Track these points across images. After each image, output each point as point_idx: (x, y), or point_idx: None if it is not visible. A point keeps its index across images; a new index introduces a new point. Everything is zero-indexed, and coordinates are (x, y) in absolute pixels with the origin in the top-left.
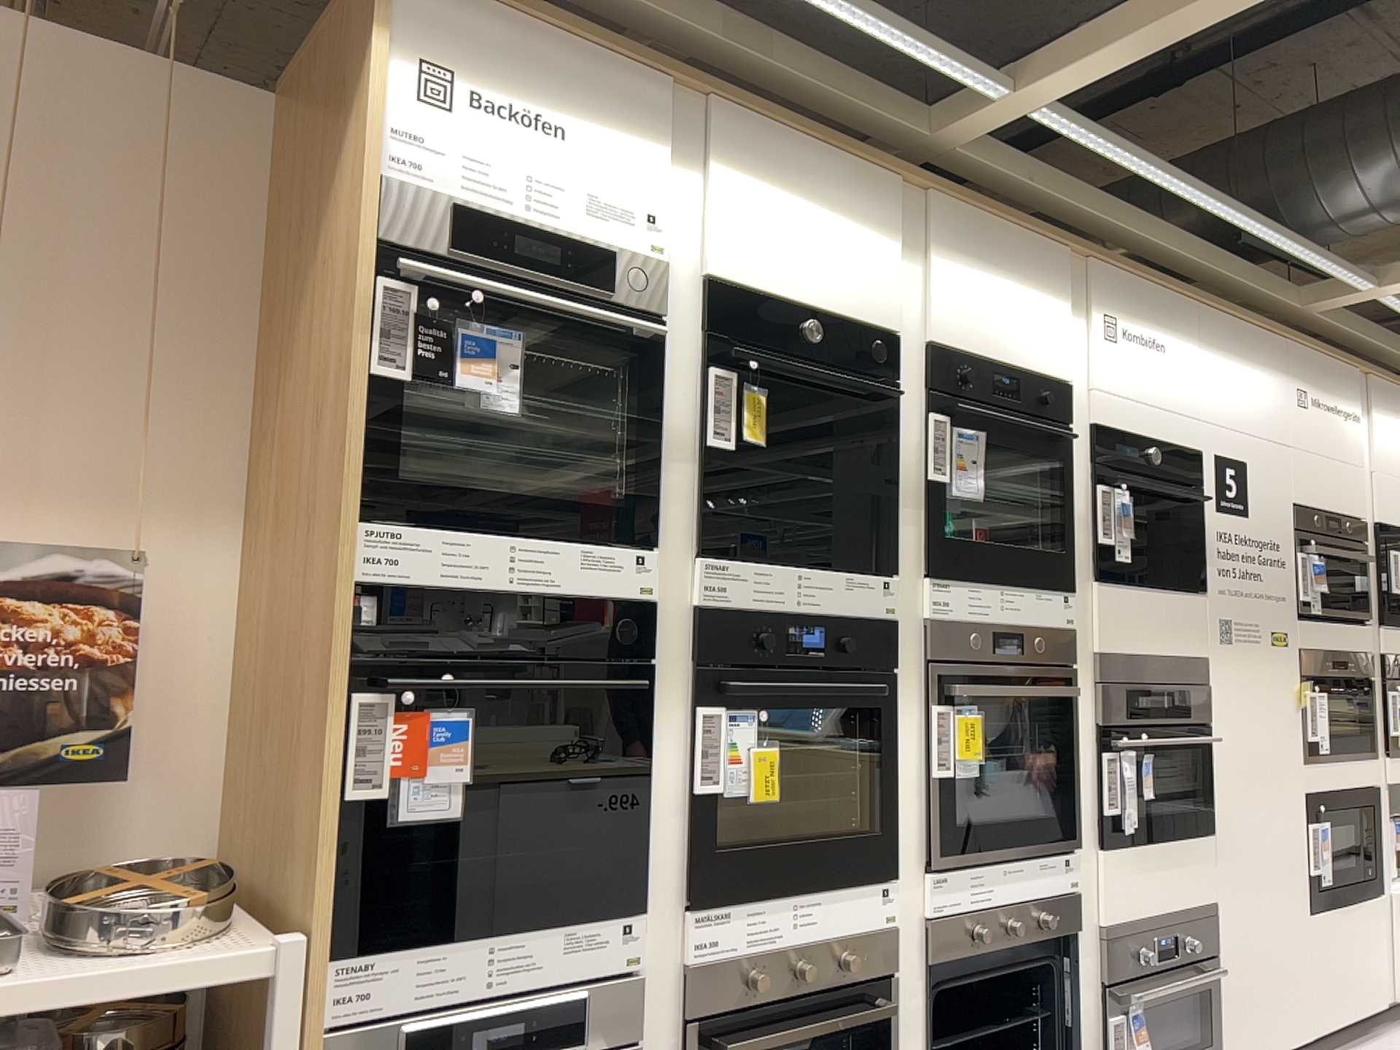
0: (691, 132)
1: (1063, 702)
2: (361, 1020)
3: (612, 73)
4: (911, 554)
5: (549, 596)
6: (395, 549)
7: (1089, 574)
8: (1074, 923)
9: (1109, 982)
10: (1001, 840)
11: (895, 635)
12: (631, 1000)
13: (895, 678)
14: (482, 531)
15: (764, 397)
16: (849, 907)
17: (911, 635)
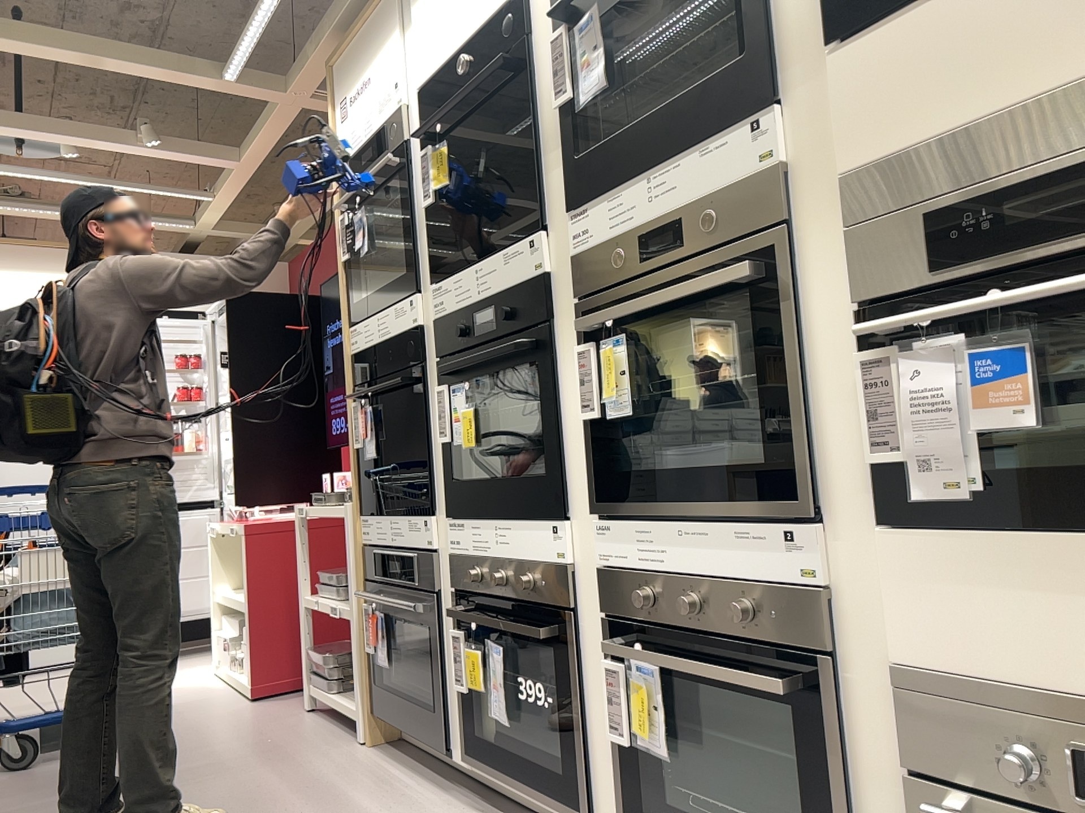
0: (408, 3)
1: (760, 288)
2: (367, 544)
3: (376, 20)
4: (558, 195)
5: (391, 338)
6: (354, 336)
7: (817, 43)
8: (808, 636)
9: (912, 771)
10: (672, 494)
11: (541, 286)
12: (429, 567)
13: (545, 328)
14: (370, 315)
15: (441, 149)
16: (529, 538)
17: (565, 279)
